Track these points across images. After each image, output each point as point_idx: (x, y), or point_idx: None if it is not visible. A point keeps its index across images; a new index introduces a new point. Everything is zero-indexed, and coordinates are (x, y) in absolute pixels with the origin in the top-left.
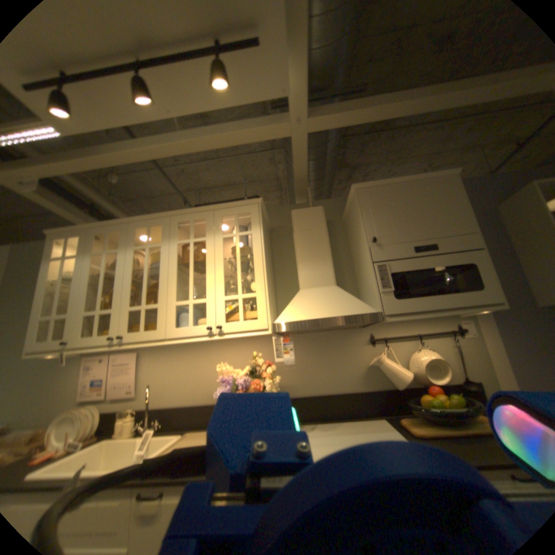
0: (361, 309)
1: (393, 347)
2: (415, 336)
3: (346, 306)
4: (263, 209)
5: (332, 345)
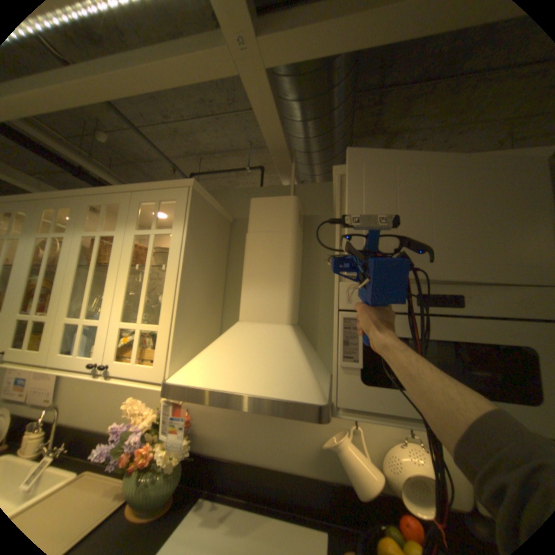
0: (298, 388)
1: None
2: None
3: (279, 374)
4: (204, 194)
5: None
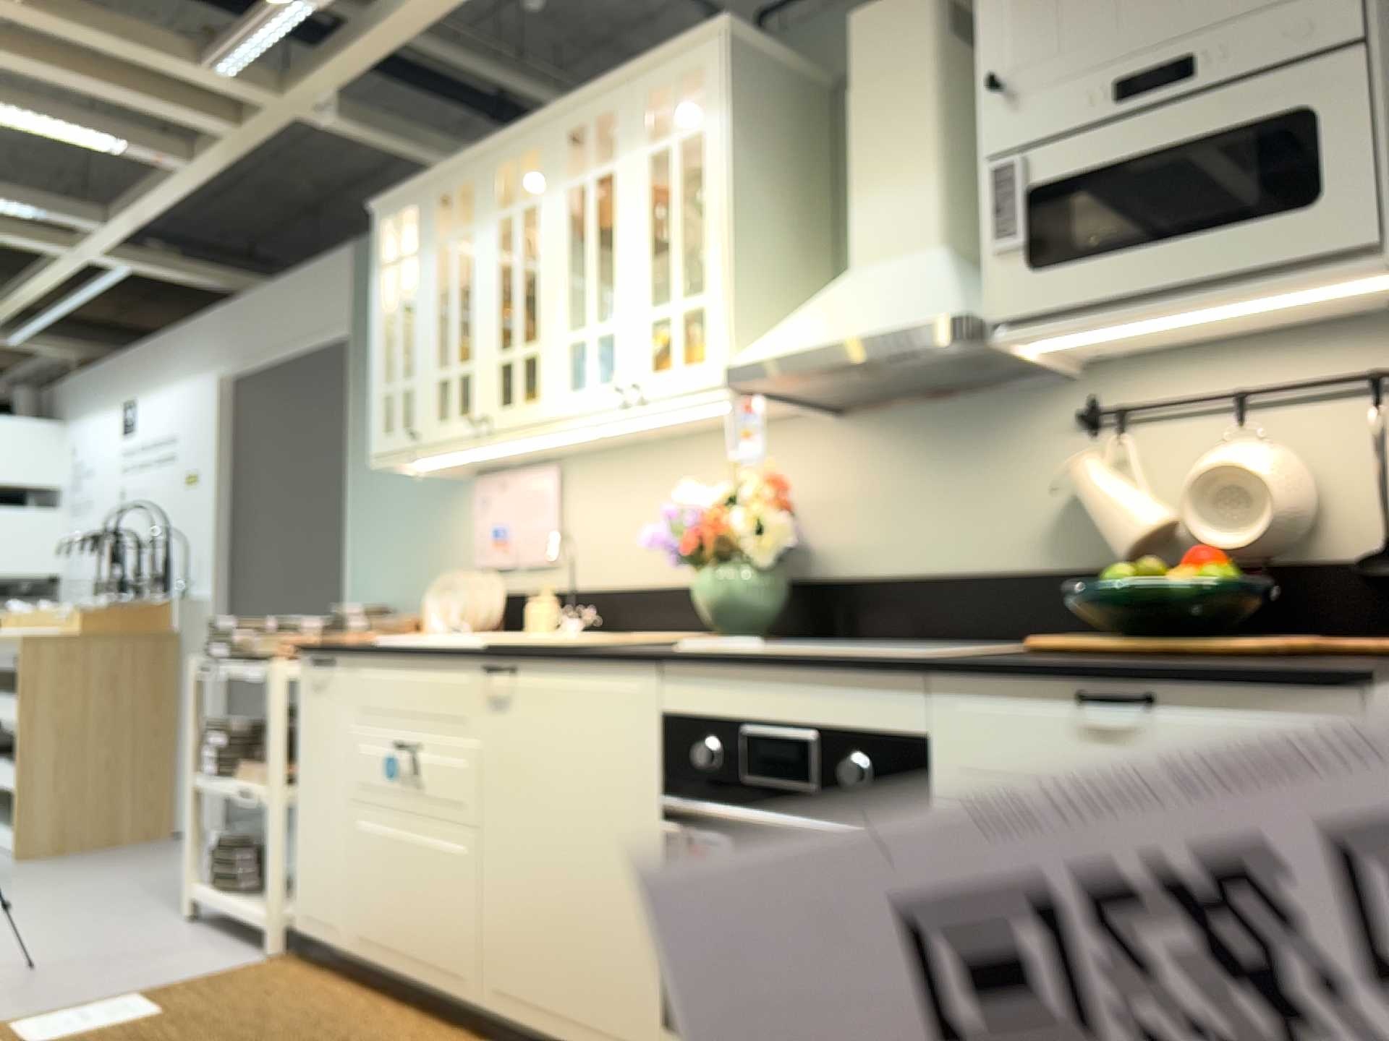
0: (925, 310)
1: (1153, 437)
2: (1219, 396)
3: (900, 306)
4: (752, 39)
5: (969, 437)
